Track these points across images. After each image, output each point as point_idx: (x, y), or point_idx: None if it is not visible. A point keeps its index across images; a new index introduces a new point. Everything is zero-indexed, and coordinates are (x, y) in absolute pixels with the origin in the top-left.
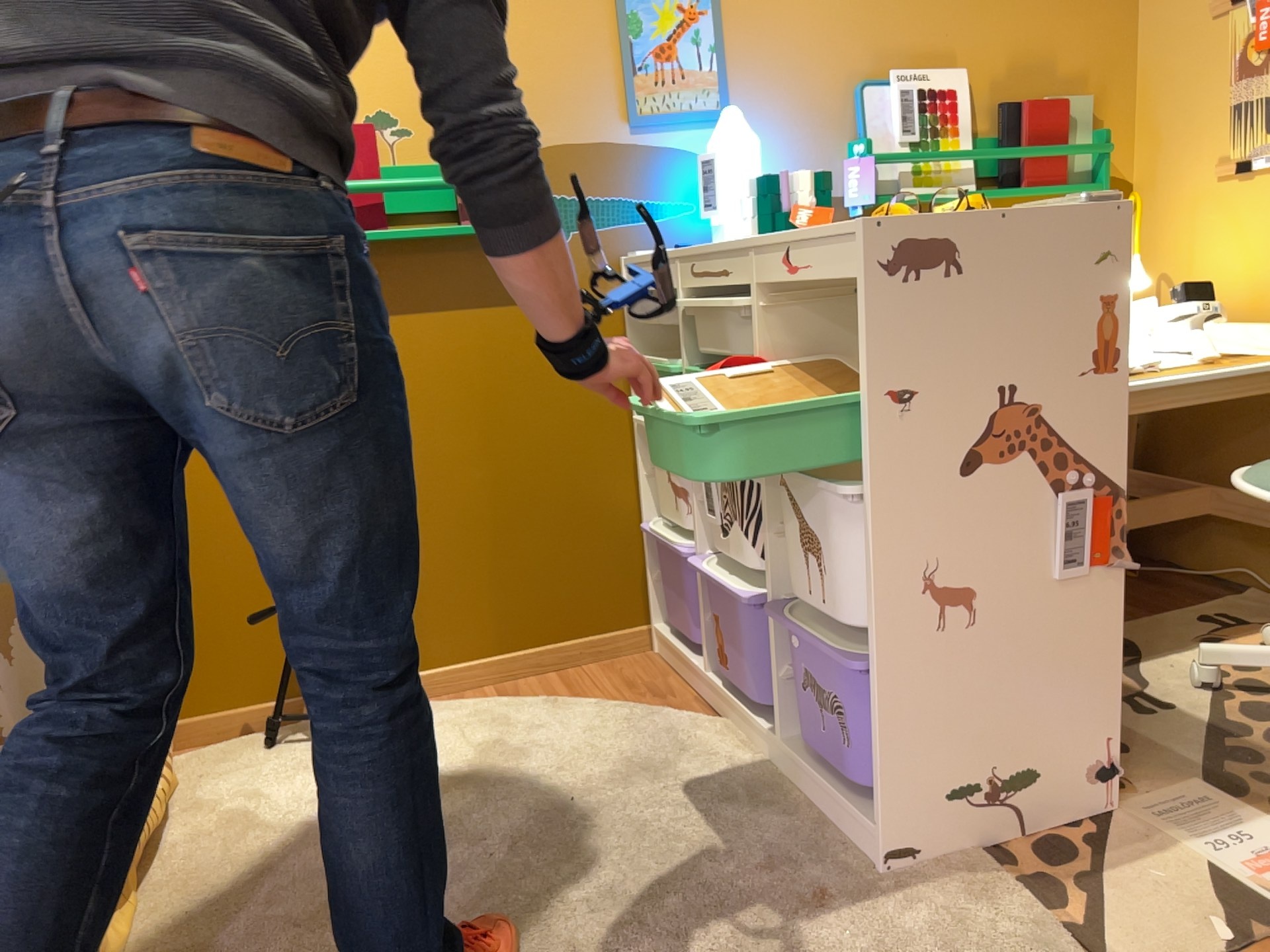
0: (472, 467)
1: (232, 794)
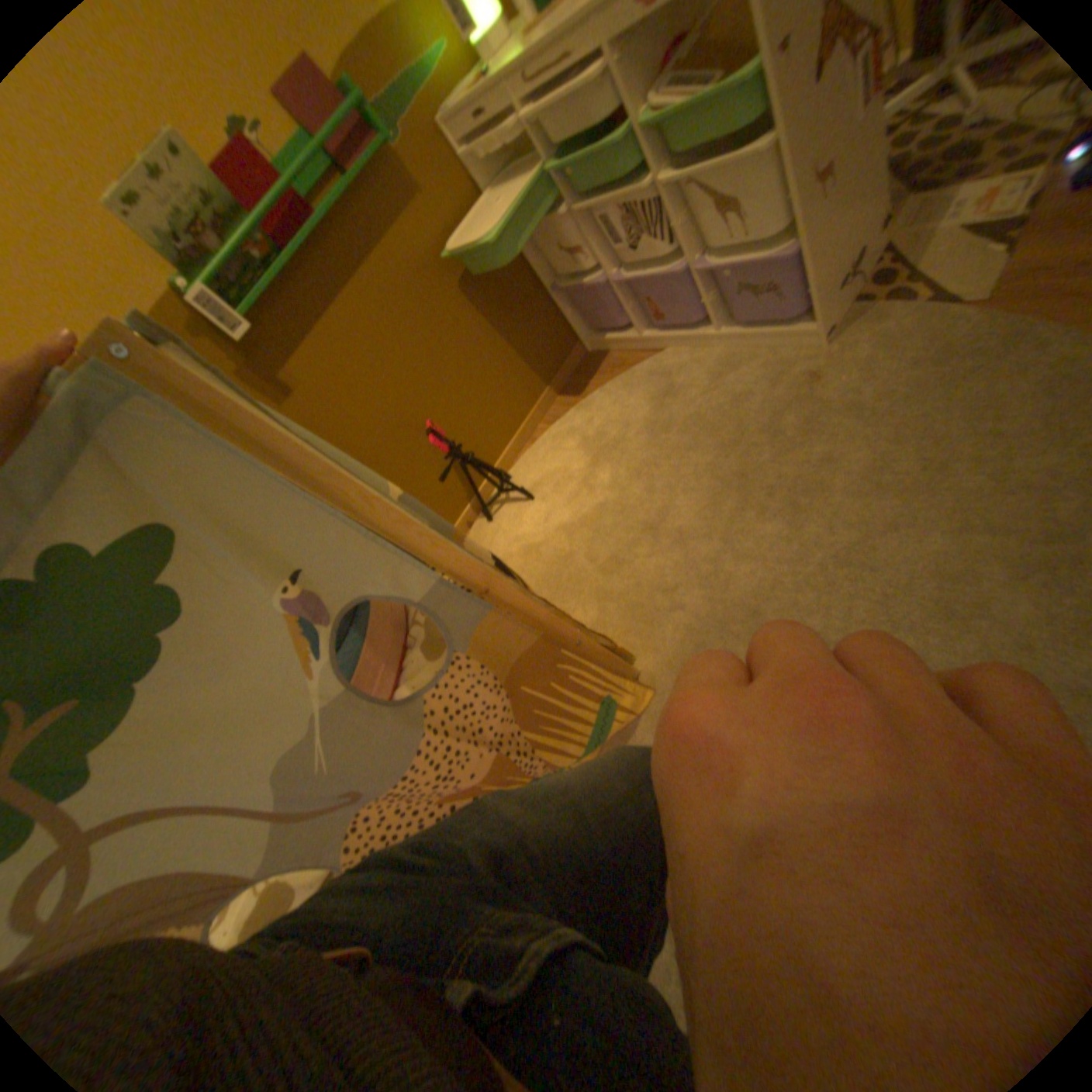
0: (458, 327)
1: (510, 546)
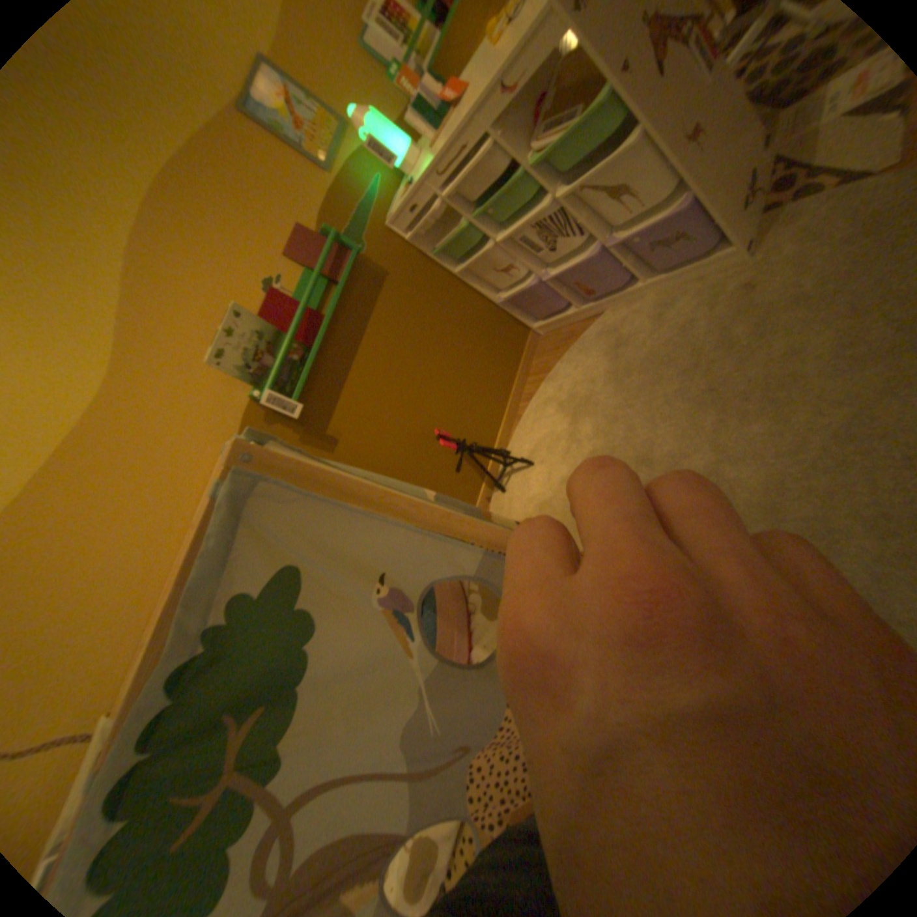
0: (439, 354)
1: (526, 508)
